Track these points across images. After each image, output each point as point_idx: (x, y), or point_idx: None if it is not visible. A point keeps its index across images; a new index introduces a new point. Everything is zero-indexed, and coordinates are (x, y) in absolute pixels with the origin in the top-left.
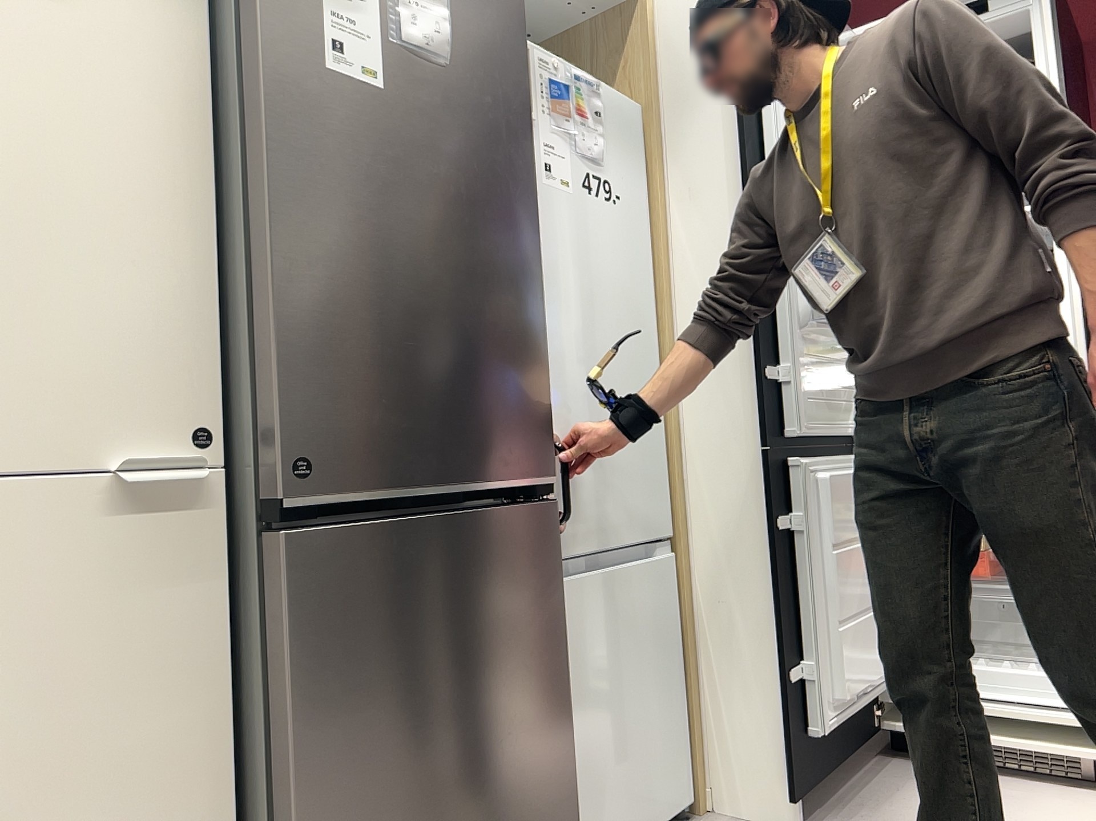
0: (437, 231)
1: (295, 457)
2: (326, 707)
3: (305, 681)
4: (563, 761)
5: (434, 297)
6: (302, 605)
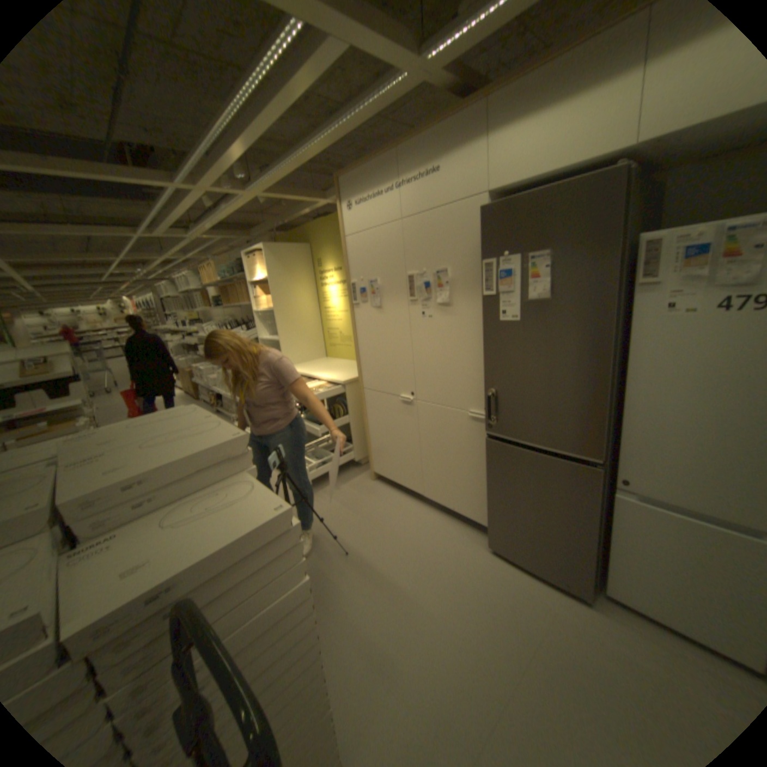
0: (541, 365)
1: (490, 423)
2: (495, 478)
3: (491, 470)
4: (589, 552)
5: (537, 387)
6: (490, 455)
